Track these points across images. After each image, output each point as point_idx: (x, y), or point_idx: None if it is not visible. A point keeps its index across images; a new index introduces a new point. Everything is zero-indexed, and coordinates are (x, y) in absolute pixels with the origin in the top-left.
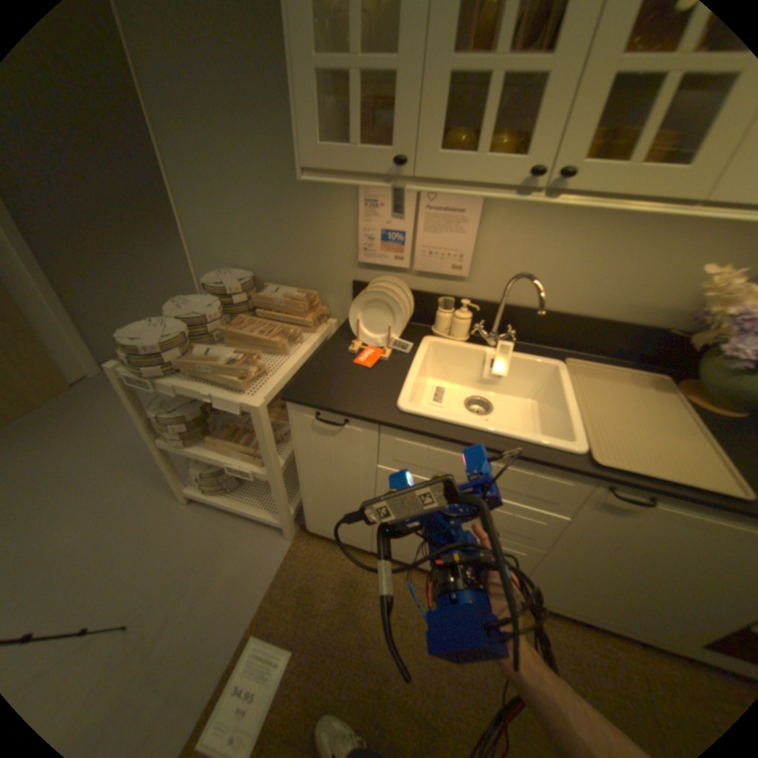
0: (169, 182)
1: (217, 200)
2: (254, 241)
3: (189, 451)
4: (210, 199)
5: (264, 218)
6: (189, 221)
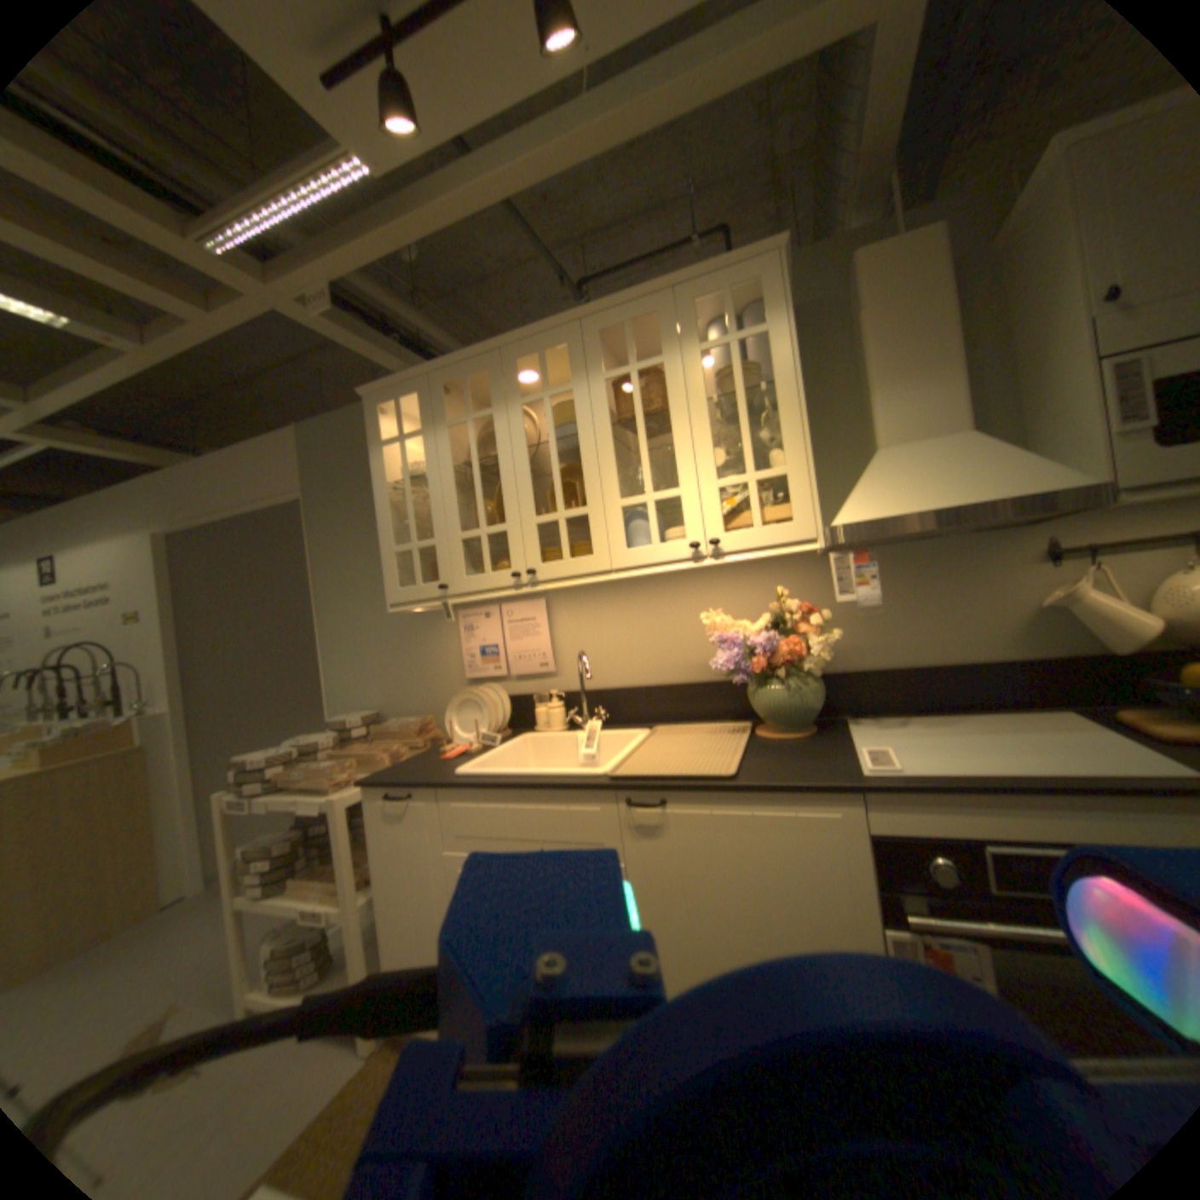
0: (321, 646)
1: (356, 652)
2: (382, 681)
3: (264, 903)
4: (350, 653)
5: (391, 659)
6: (331, 675)
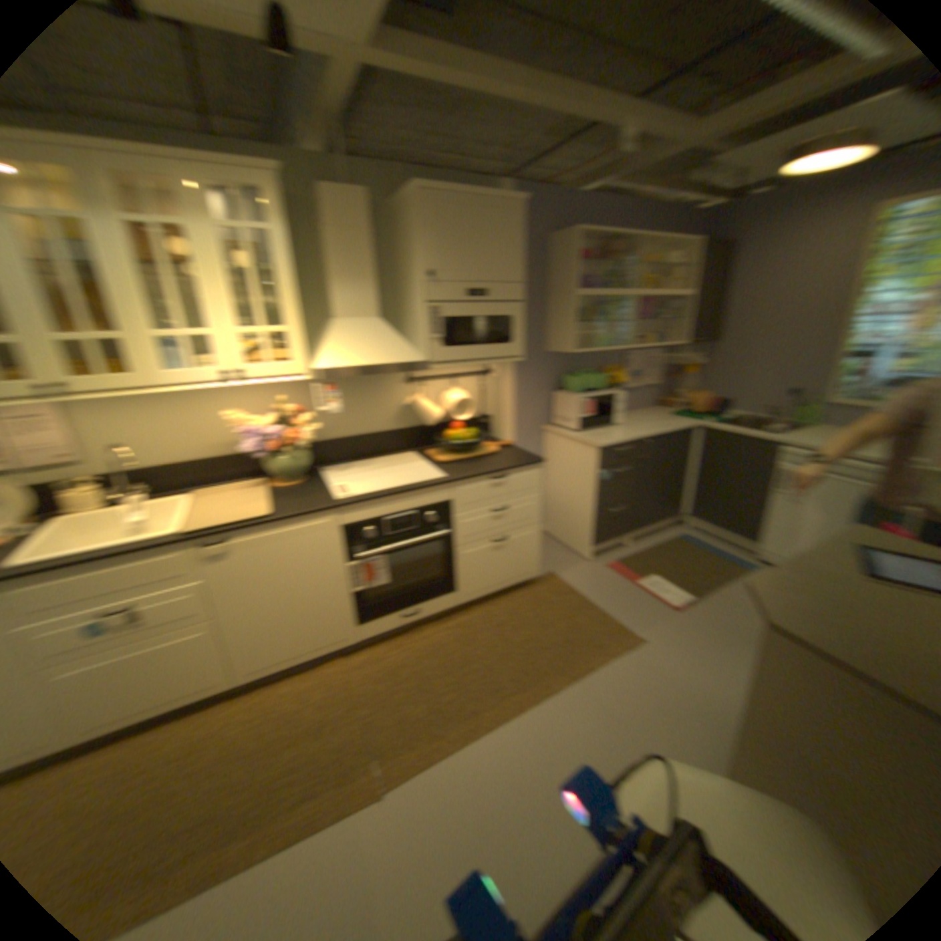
0: None
1: None
2: None
3: None
4: None
5: None
6: None
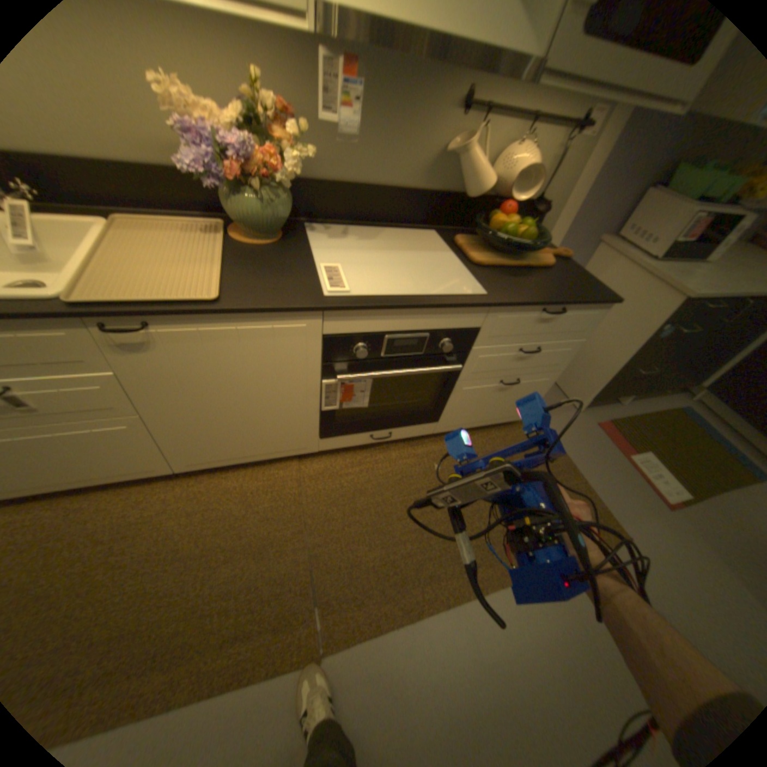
0: None
1: None
2: None
3: None
4: None
5: None
6: None
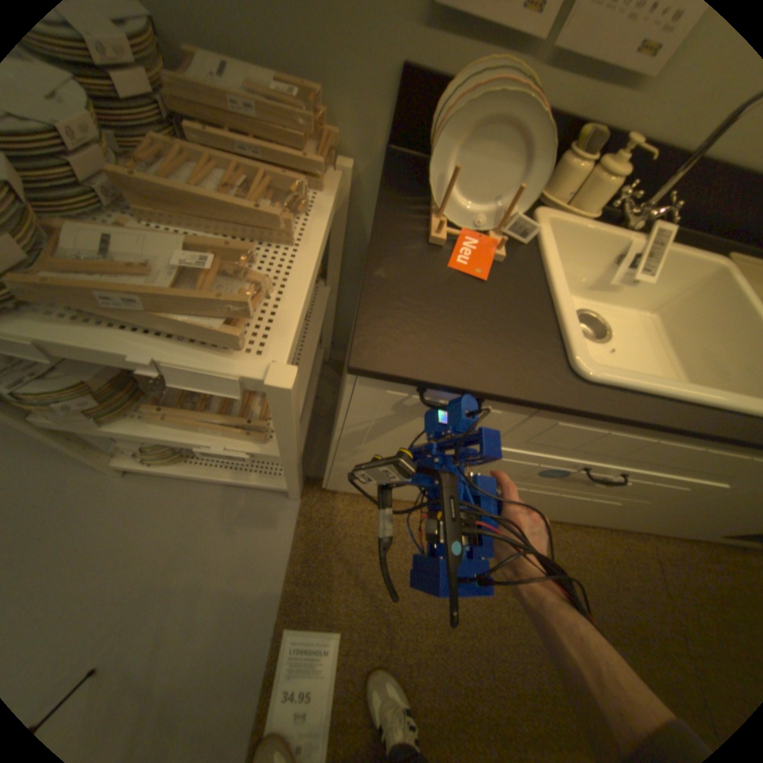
0: None
1: None
2: None
3: (109, 430)
4: None
5: None
6: None
